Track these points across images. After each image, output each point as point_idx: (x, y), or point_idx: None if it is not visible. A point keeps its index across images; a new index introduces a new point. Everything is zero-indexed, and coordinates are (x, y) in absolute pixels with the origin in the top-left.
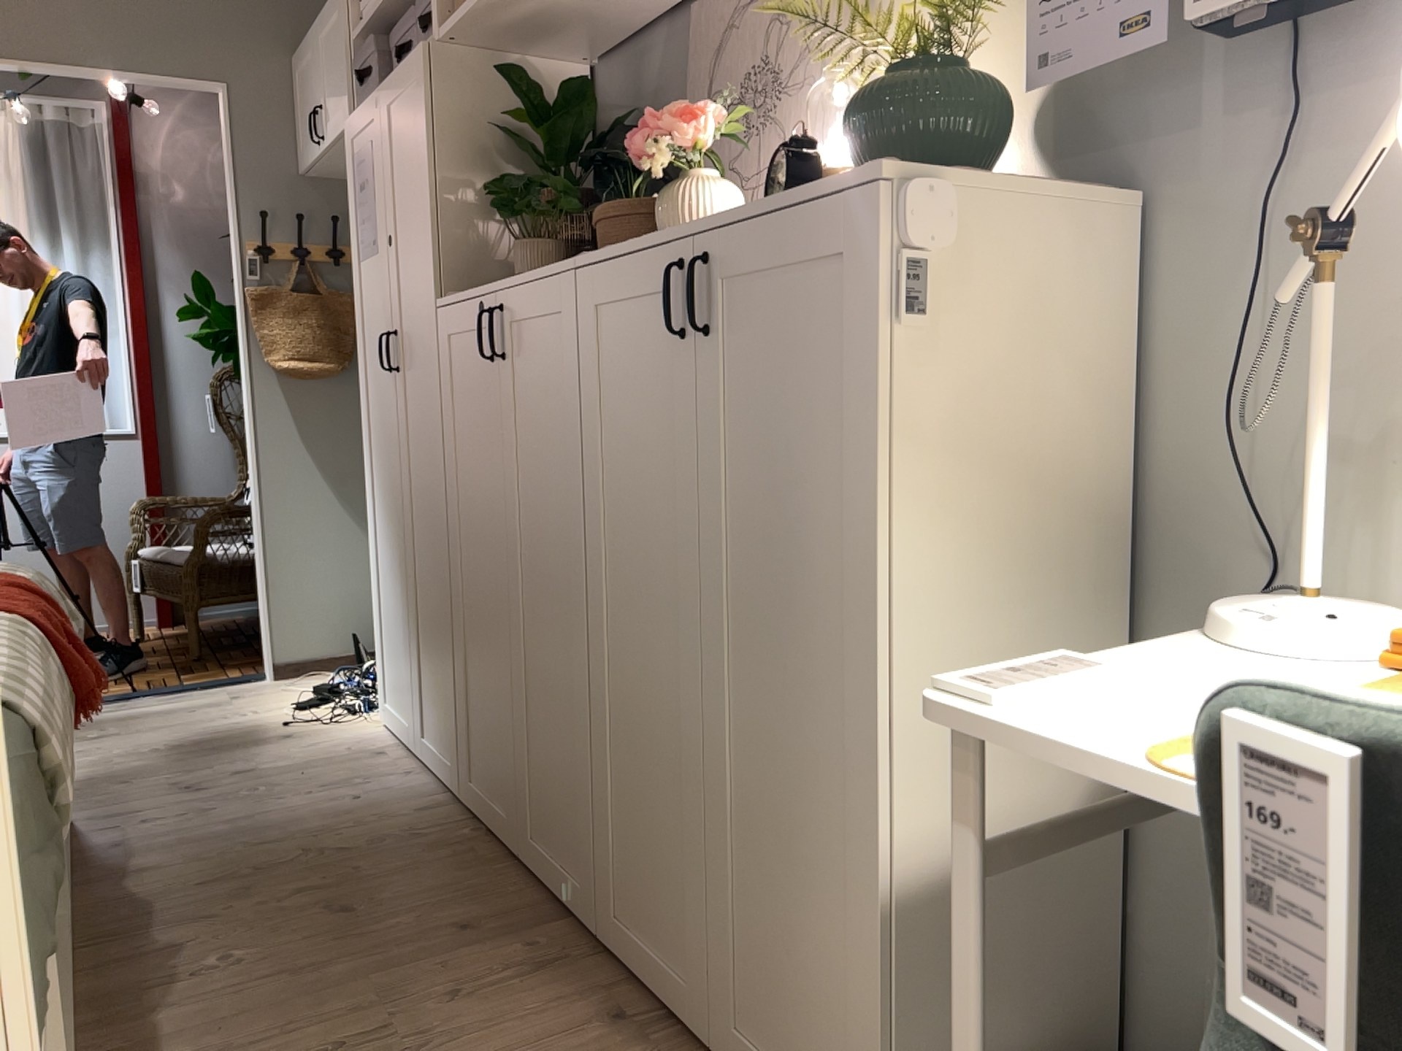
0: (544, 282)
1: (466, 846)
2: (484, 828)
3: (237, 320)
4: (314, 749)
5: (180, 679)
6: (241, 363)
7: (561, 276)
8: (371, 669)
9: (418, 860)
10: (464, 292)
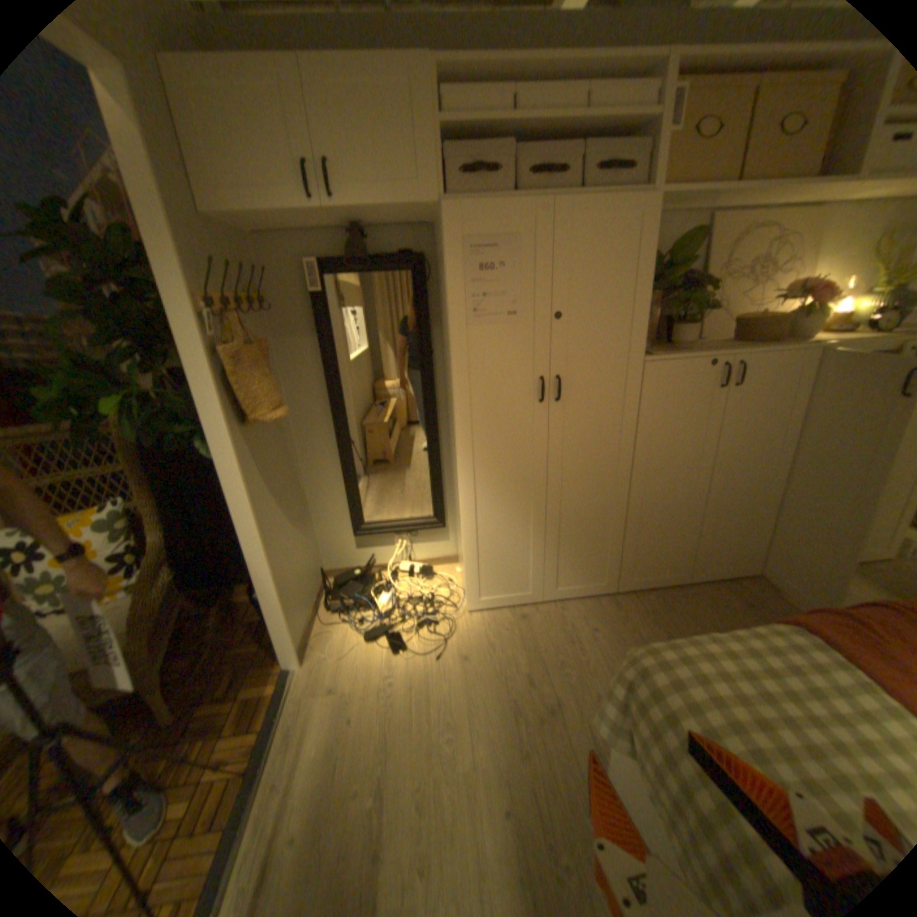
0: (794, 353)
1: (665, 599)
2: (648, 591)
3: (194, 385)
4: (499, 646)
5: (236, 737)
6: (208, 429)
7: (811, 351)
8: (369, 605)
9: (680, 614)
10: (682, 354)
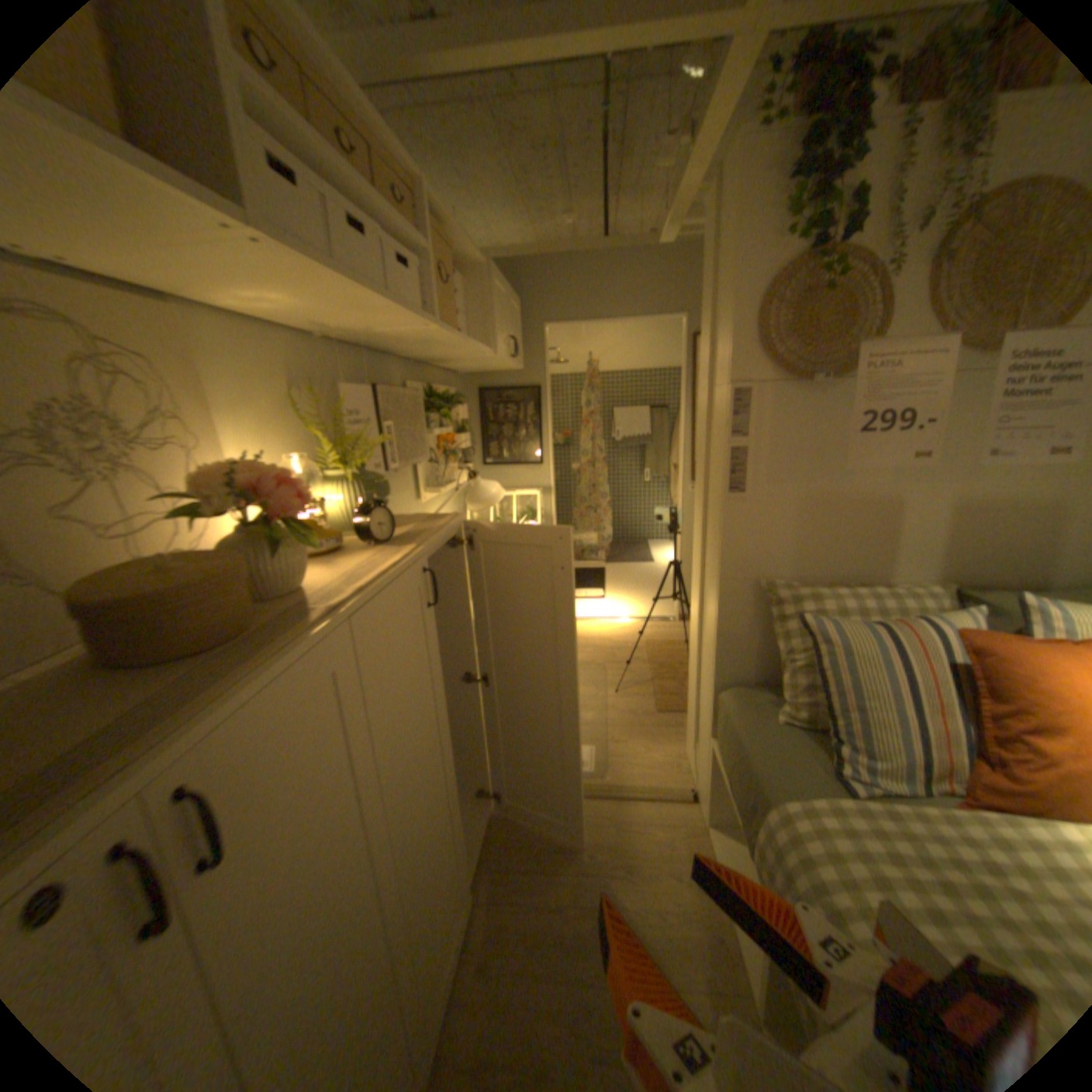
0: (307, 653)
1: None
2: None
3: None
4: None
5: None
6: None
7: (334, 630)
8: None
9: None
10: None
